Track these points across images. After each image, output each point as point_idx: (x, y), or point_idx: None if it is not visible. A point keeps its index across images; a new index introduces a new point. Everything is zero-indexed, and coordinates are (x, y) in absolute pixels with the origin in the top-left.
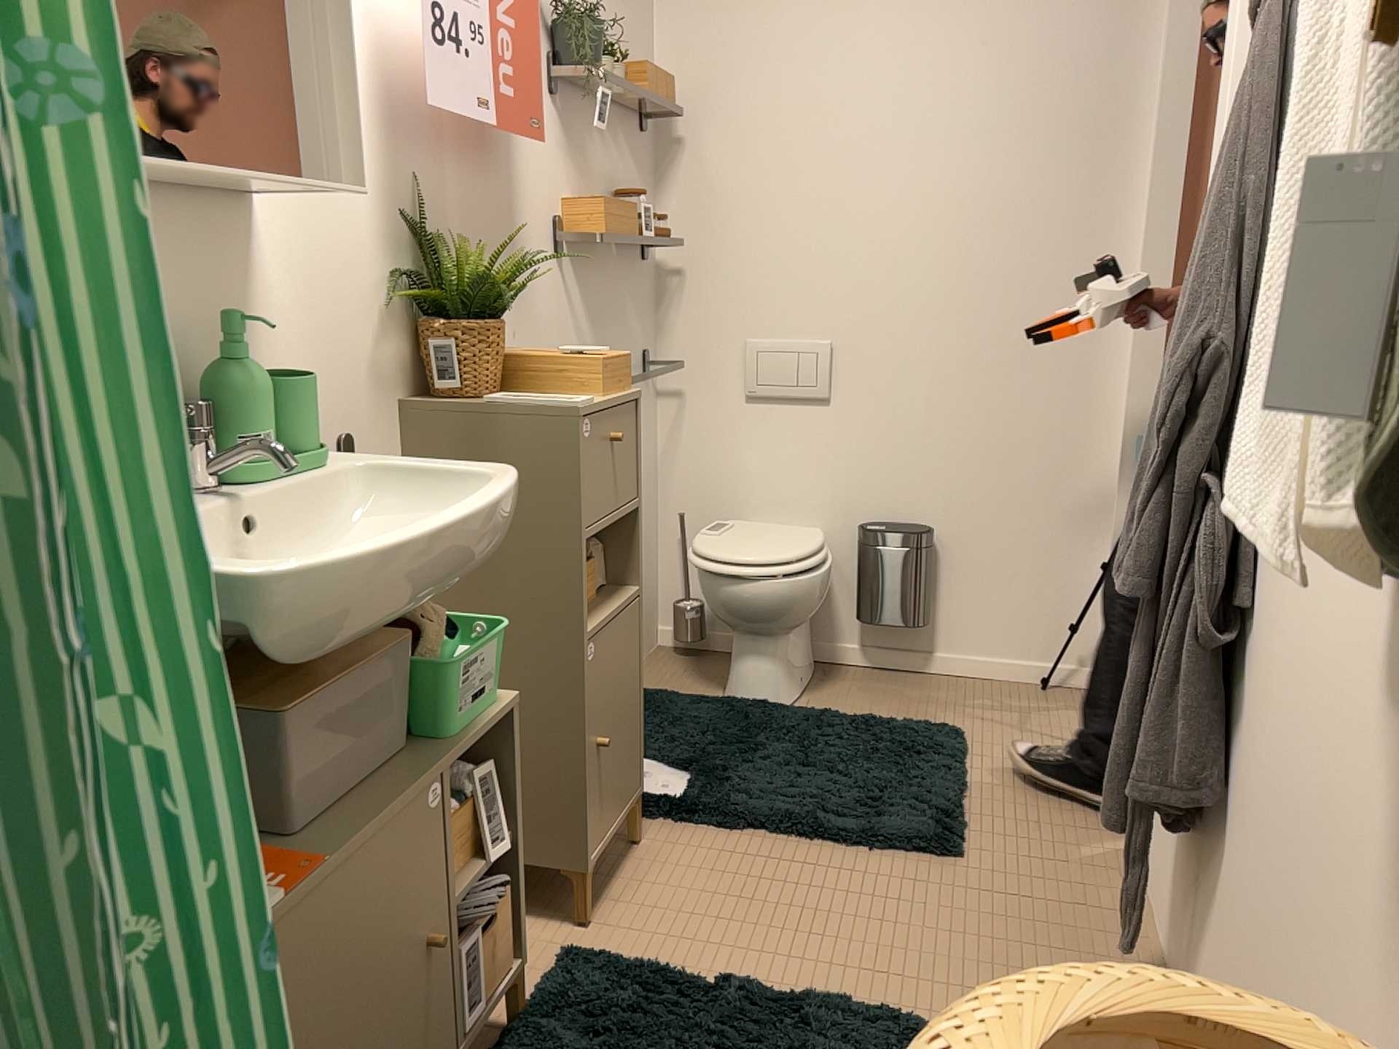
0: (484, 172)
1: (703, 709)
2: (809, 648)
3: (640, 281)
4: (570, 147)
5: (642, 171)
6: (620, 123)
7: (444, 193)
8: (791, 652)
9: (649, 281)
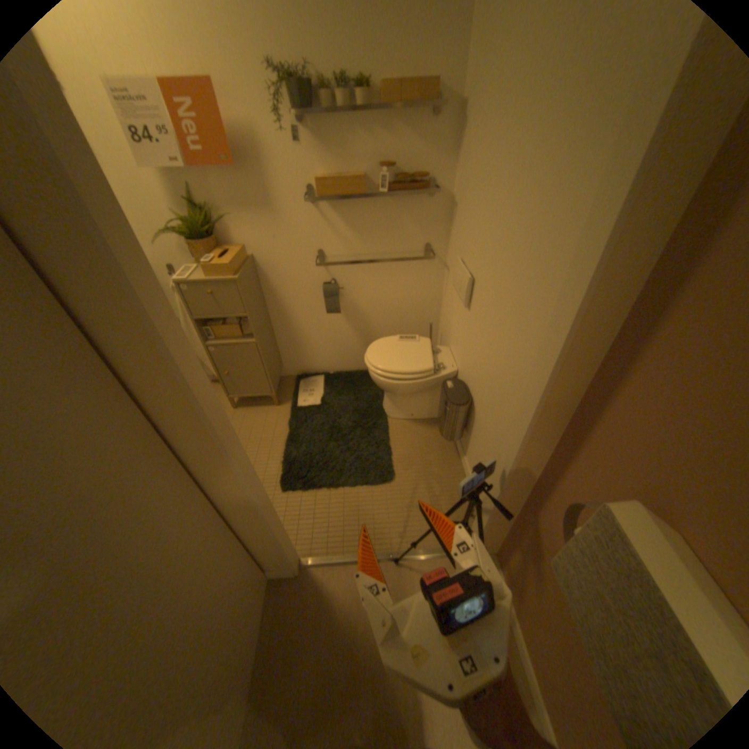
0: (232, 171)
1: (369, 393)
2: (427, 407)
3: (421, 205)
4: (319, 142)
5: (430, 136)
6: (394, 111)
7: (203, 185)
8: (400, 401)
9: (436, 204)
